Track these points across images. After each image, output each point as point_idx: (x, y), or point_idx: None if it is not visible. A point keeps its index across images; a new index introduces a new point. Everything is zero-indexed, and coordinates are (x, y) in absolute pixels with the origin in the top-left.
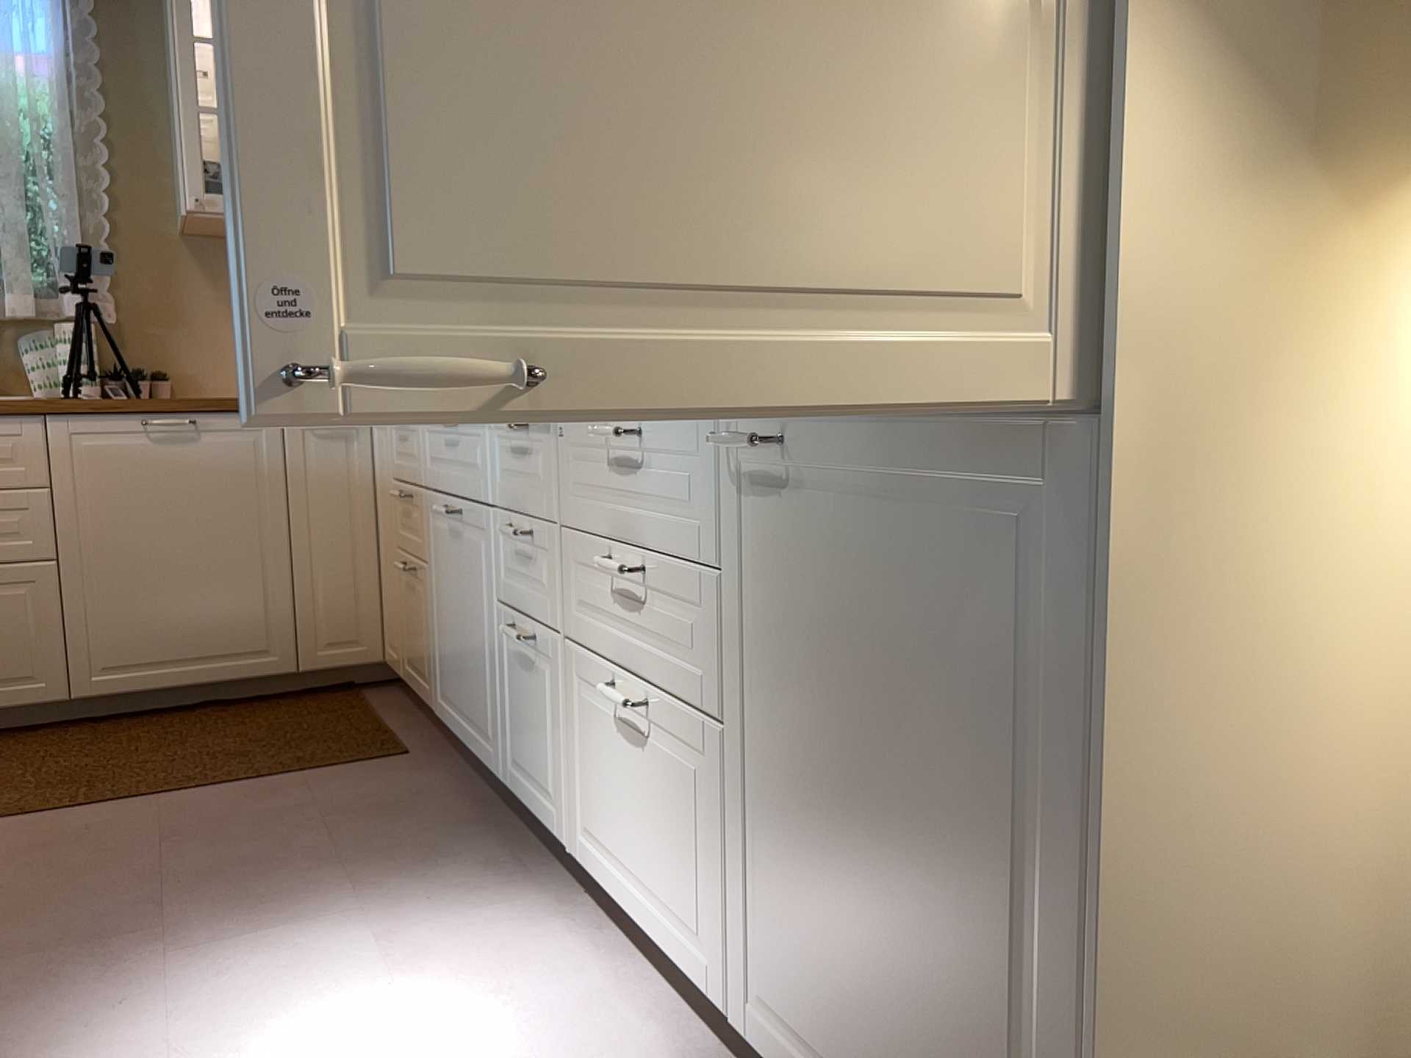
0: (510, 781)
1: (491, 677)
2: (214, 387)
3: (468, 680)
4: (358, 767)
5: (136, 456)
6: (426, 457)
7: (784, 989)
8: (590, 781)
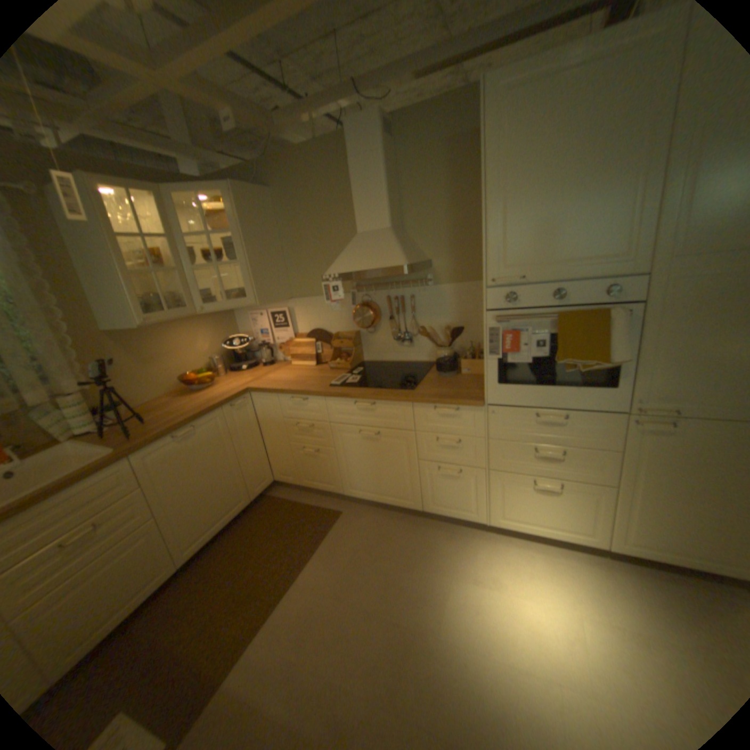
0: (430, 510)
1: (411, 481)
2: (141, 399)
3: (385, 483)
4: (335, 527)
5: (173, 454)
6: (332, 412)
7: (643, 538)
8: (508, 505)
